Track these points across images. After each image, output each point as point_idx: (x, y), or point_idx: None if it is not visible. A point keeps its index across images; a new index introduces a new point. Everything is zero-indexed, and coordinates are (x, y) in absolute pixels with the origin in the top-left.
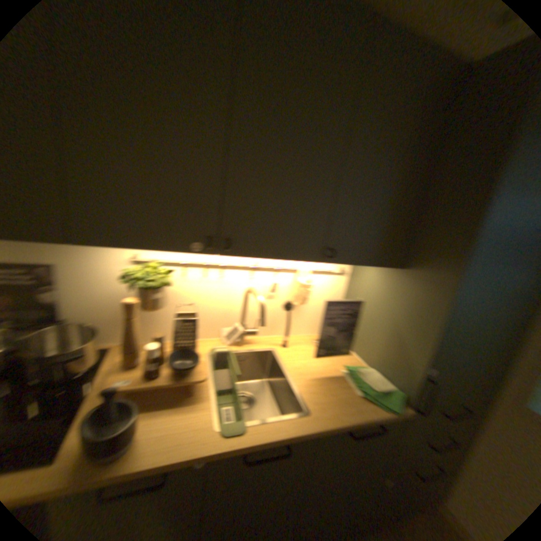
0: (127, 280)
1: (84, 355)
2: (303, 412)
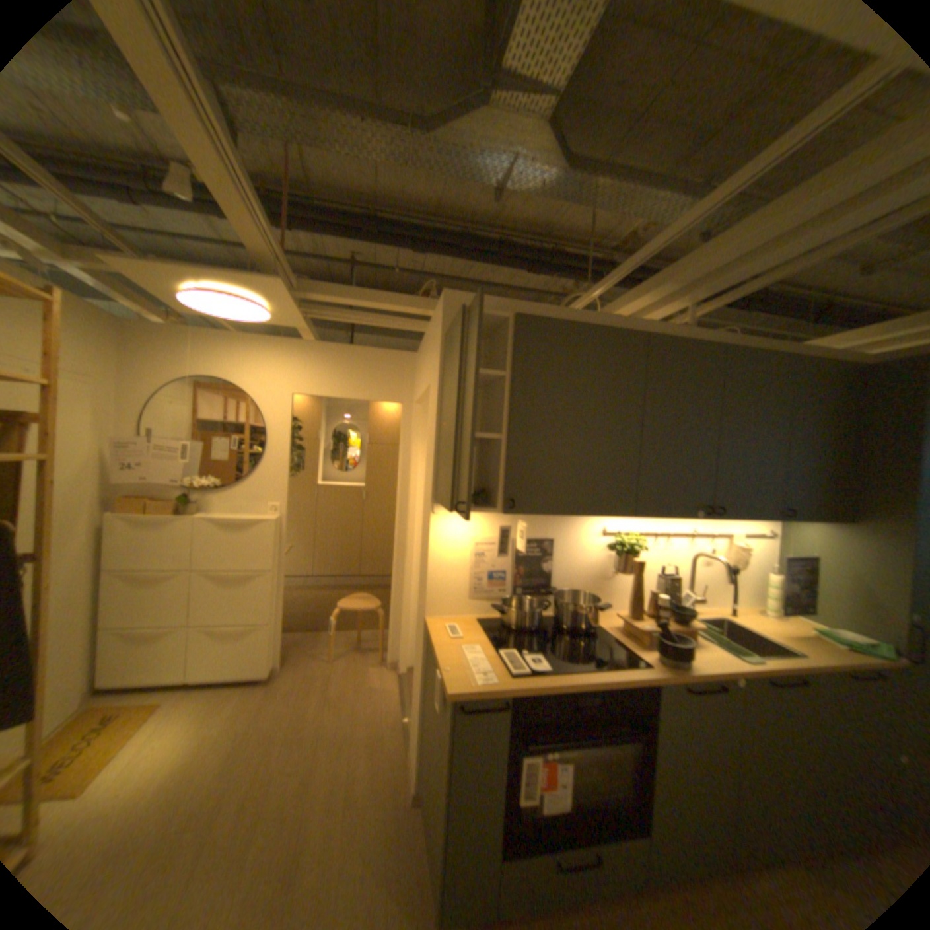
0: (617, 548)
1: (608, 607)
2: (799, 655)
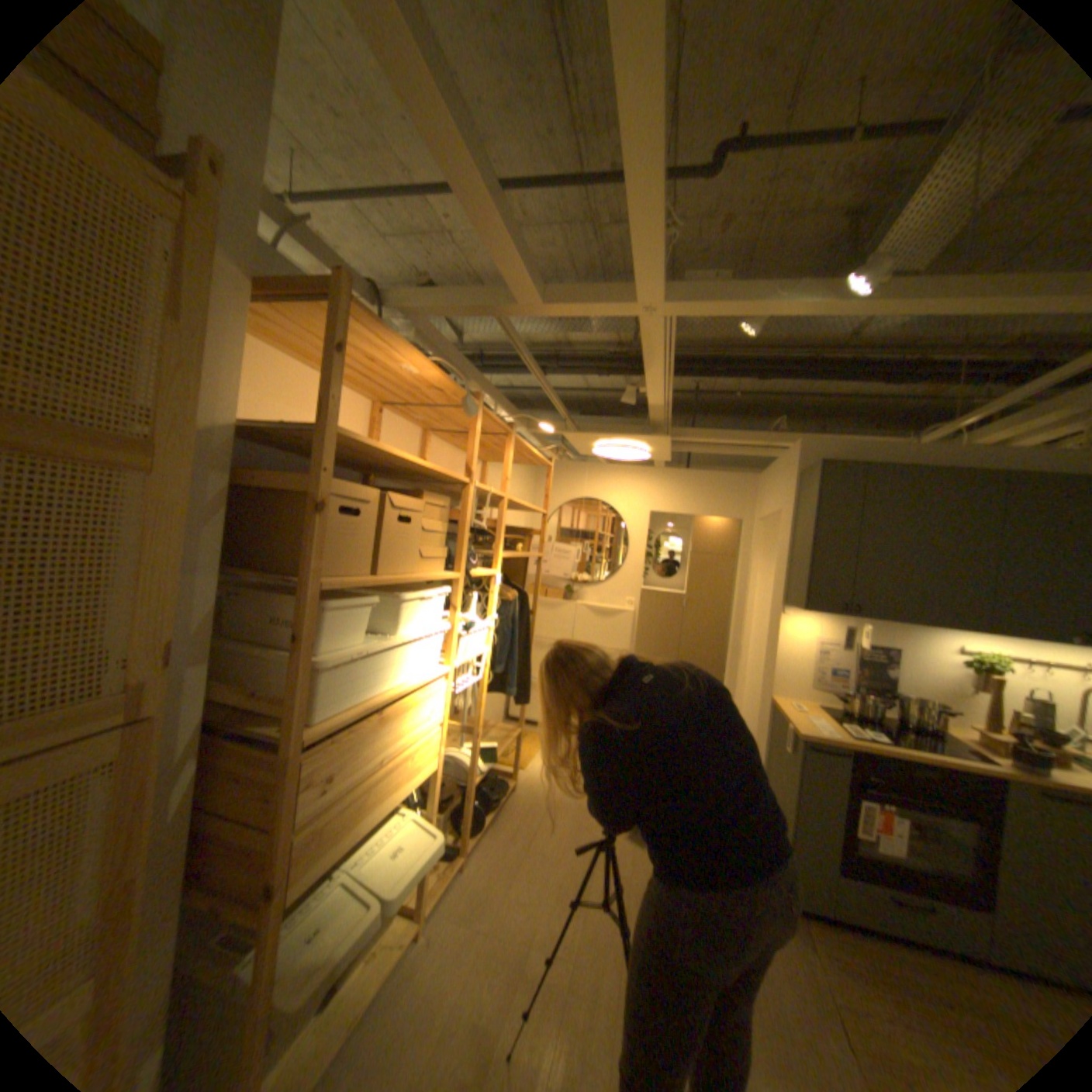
0: (975, 665)
1: (959, 716)
2: None
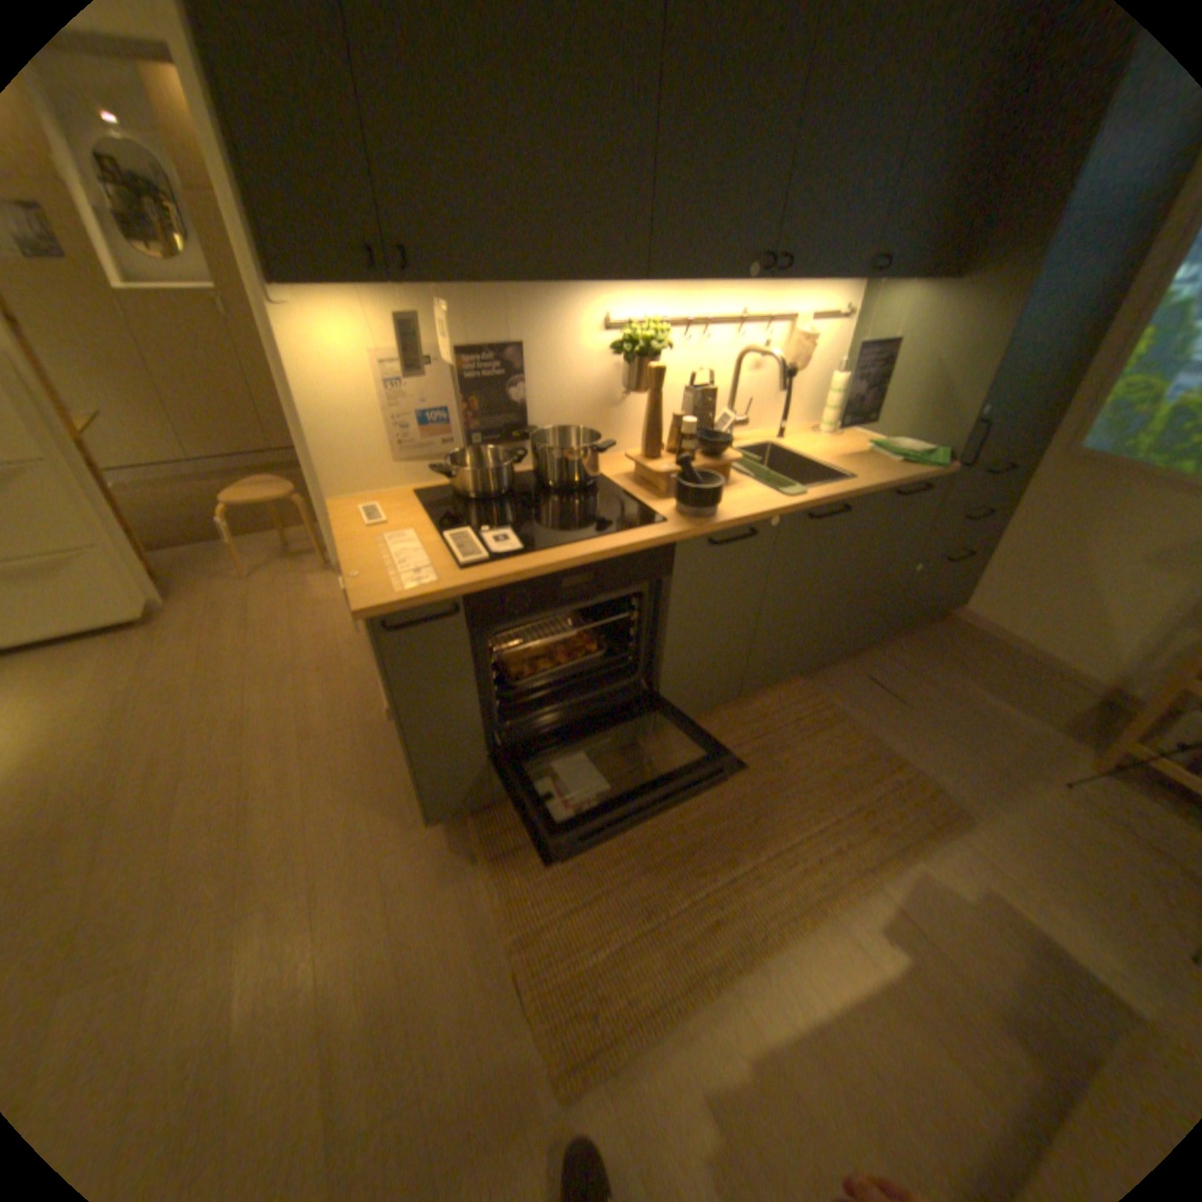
0: (625, 349)
1: (610, 447)
2: (846, 477)
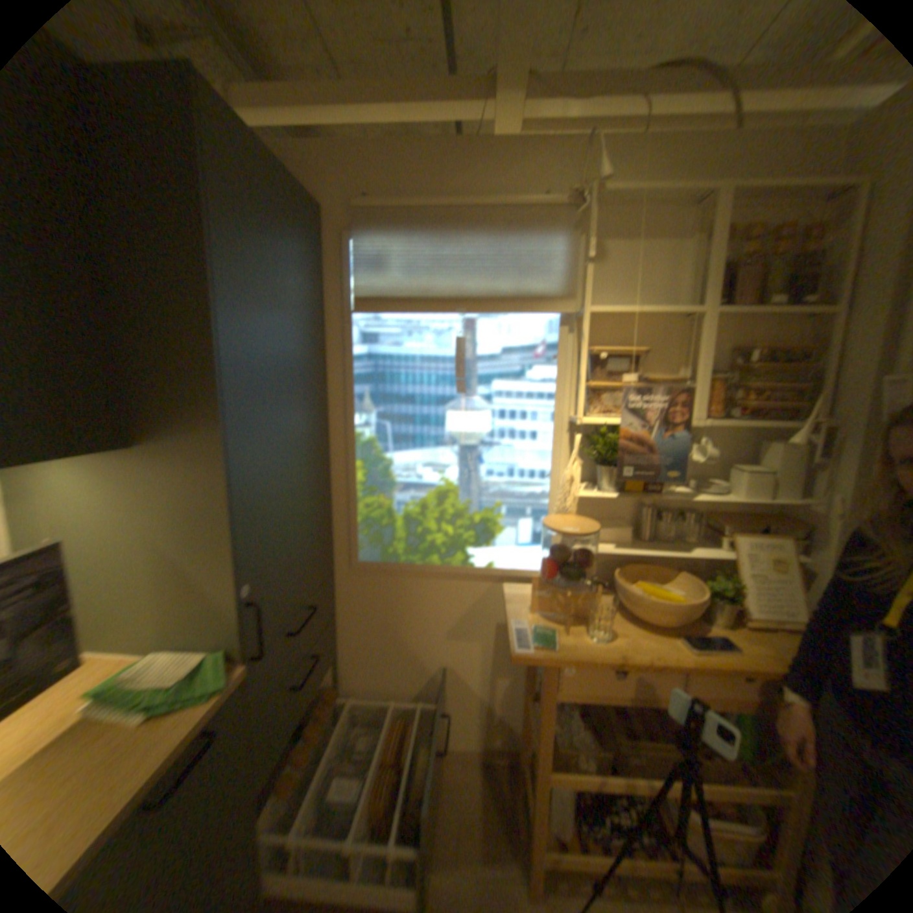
0: None
1: None
2: None
